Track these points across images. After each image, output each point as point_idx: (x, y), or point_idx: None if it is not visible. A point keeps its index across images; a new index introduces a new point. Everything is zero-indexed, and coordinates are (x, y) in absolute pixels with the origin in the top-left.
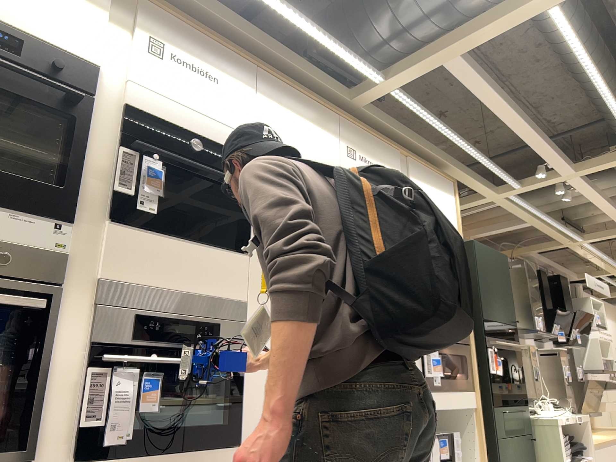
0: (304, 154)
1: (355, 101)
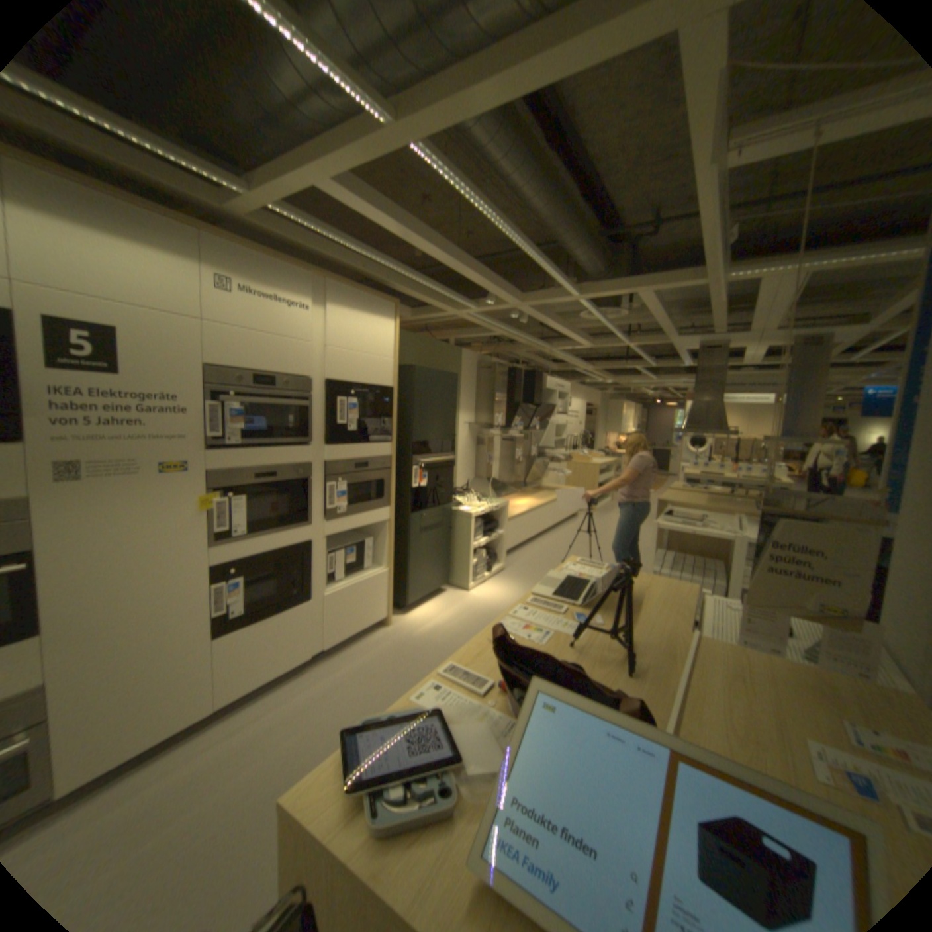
0: (130, 289)
1: (227, 204)
